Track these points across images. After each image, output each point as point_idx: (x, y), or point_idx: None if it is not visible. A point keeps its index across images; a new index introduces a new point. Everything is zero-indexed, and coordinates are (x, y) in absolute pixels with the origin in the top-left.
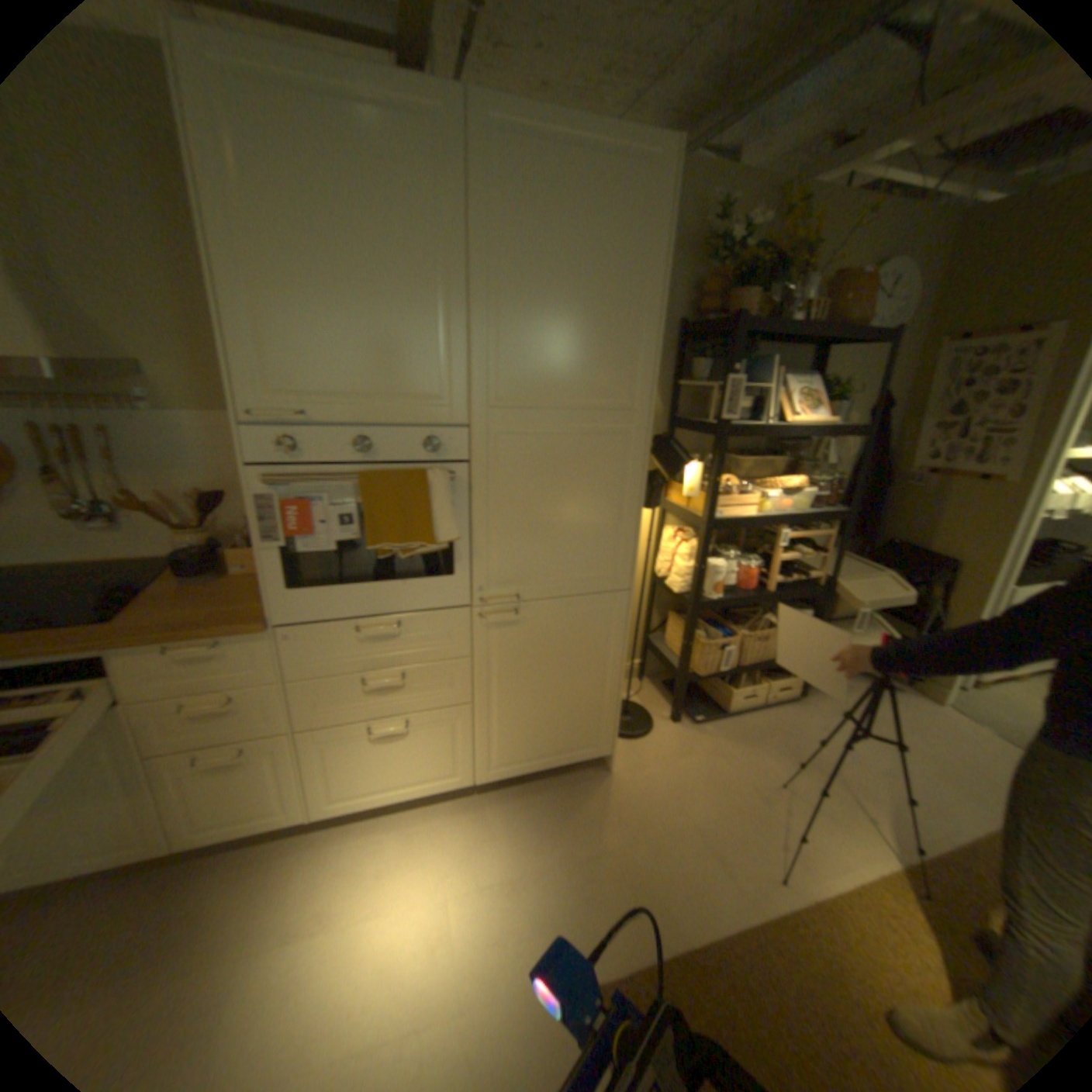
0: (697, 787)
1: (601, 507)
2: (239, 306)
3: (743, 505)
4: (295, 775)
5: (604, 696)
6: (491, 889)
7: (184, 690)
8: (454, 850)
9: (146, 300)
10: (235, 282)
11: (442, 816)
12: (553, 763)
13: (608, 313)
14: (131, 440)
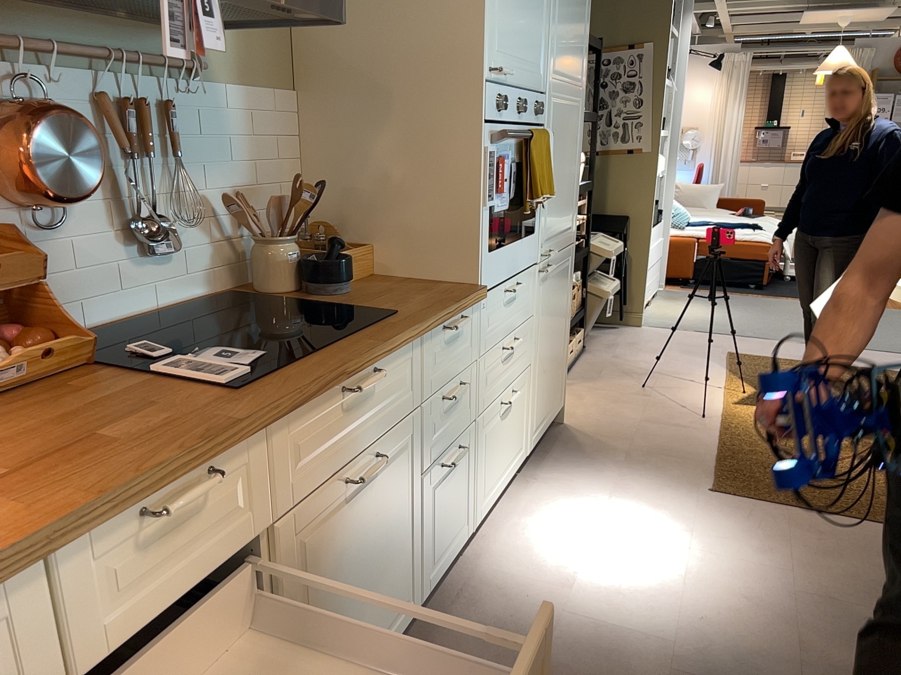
0: (609, 405)
1: (571, 170)
2: None
3: None
4: (473, 469)
5: (564, 344)
6: (609, 494)
7: (445, 375)
8: (559, 497)
9: None
10: None
11: (519, 492)
12: (548, 419)
13: (579, 14)
14: (190, 125)
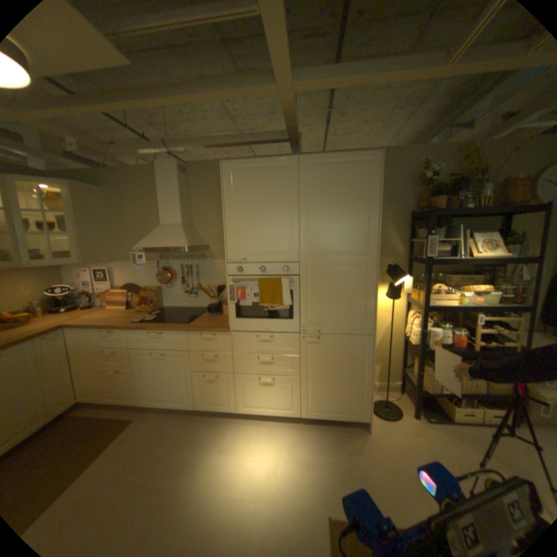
0: (419, 453)
1: (355, 295)
2: (229, 228)
3: (448, 299)
4: (232, 391)
5: (363, 387)
6: (298, 462)
7: (203, 349)
8: (287, 442)
9: (211, 227)
10: (229, 222)
11: (285, 428)
12: (338, 417)
13: (353, 217)
14: (202, 269)
